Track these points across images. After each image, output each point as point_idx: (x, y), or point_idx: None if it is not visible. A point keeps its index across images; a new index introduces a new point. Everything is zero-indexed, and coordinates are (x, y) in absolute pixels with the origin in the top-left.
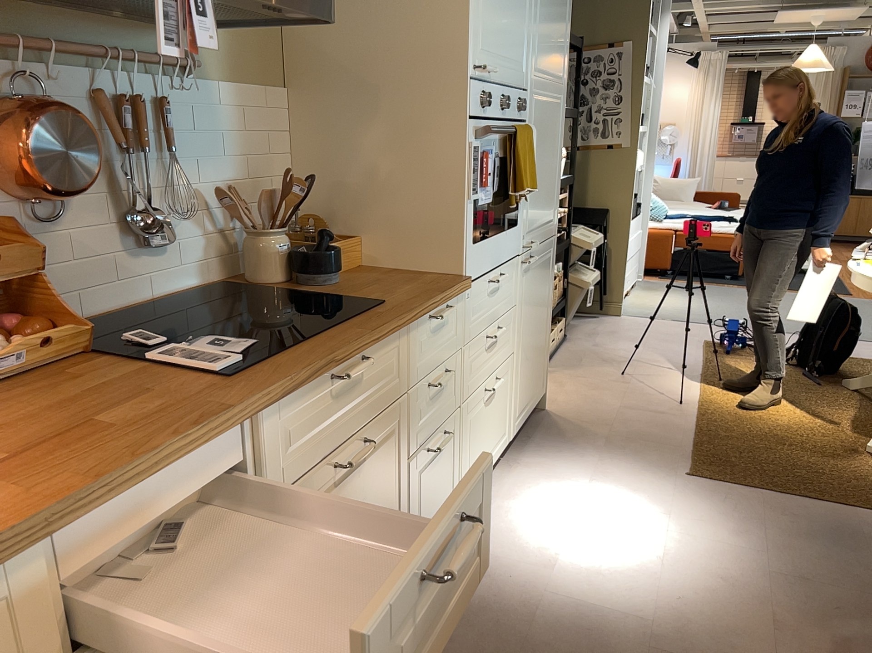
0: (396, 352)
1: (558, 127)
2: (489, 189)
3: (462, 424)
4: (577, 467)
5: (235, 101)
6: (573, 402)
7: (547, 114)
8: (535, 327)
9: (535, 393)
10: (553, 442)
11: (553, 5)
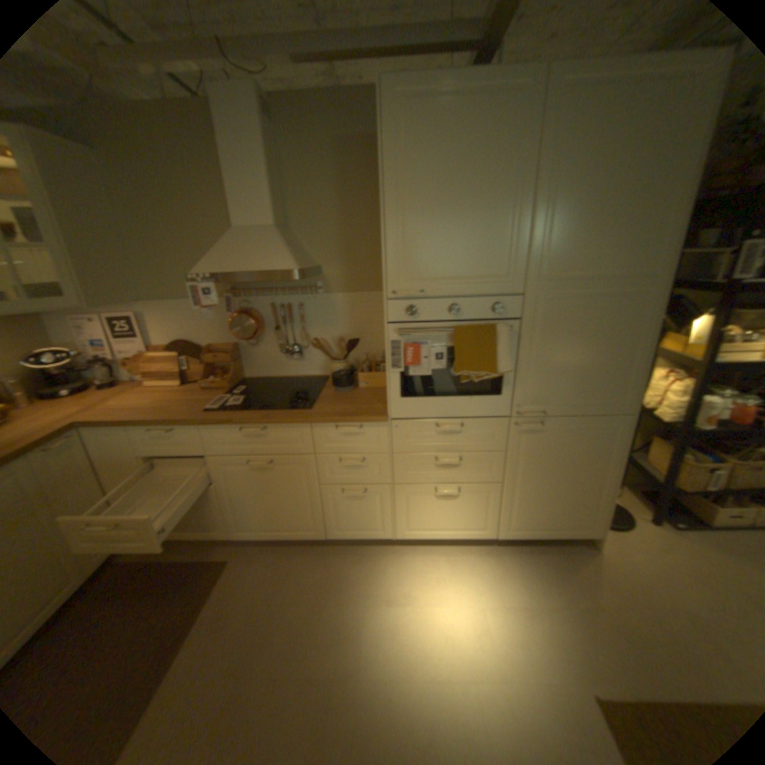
0: (302, 433)
1: (633, 317)
2: (424, 367)
3: (395, 495)
4: (525, 596)
5: (345, 300)
6: (642, 569)
7: (587, 308)
8: (557, 478)
9: (566, 529)
10: (549, 571)
11: (605, 205)
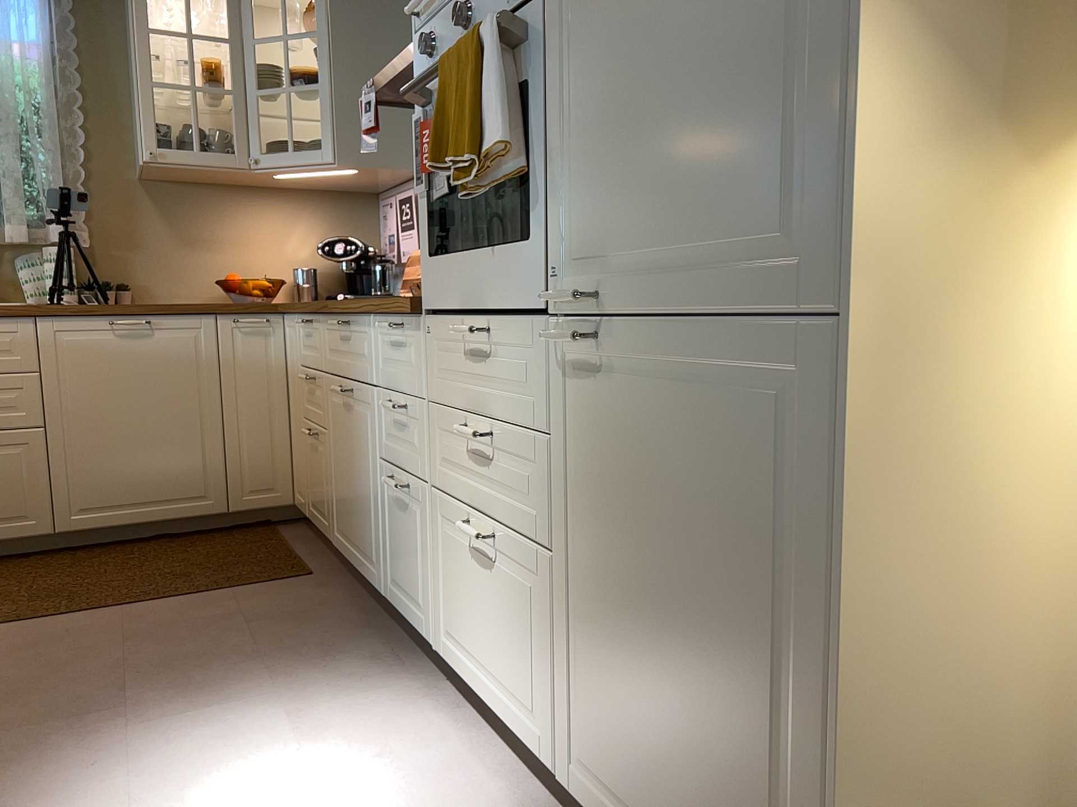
0: (368, 339)
1: None
2: (445, 173)
3: (433, 520)
4: None
5: None
6: None
7: None
8: (658, 597)
9: None
10: None
11: None
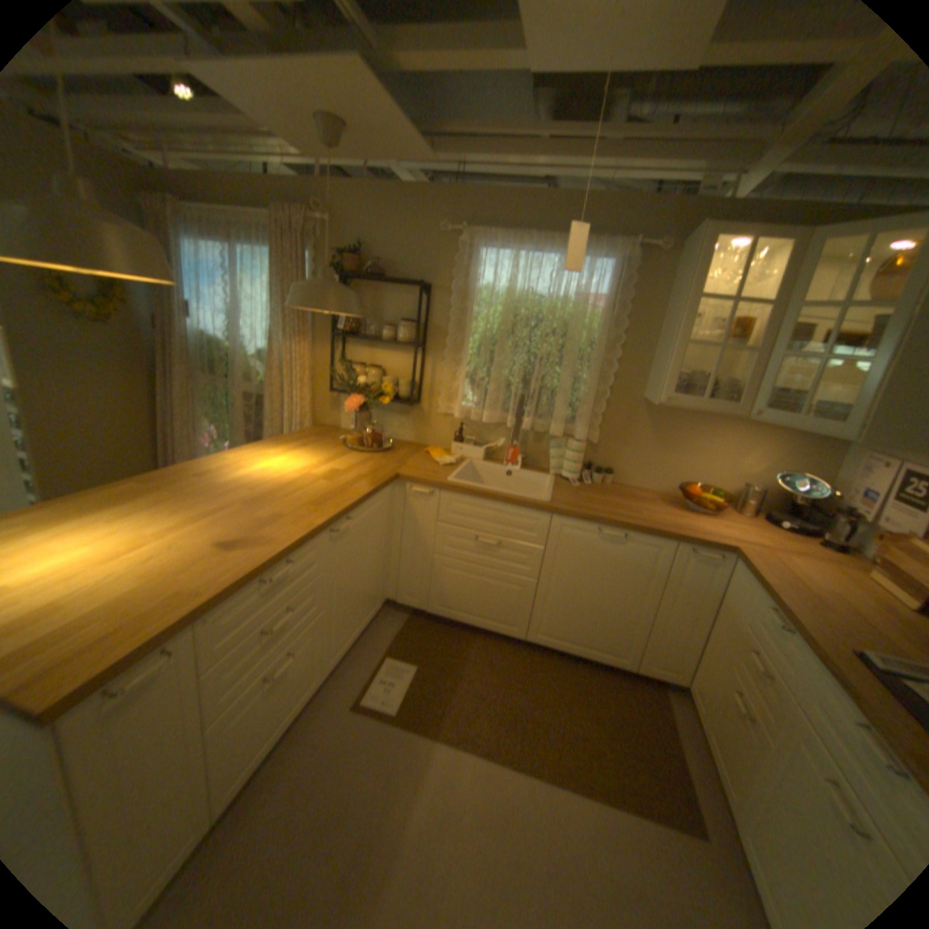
0: None
1: None
2: None
3: None
4: None
5: None
6: None
7: None
8: None
9: None
10: None
11: None
